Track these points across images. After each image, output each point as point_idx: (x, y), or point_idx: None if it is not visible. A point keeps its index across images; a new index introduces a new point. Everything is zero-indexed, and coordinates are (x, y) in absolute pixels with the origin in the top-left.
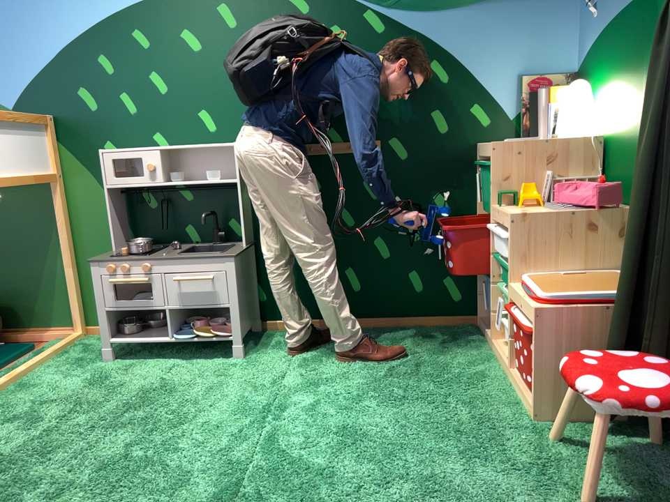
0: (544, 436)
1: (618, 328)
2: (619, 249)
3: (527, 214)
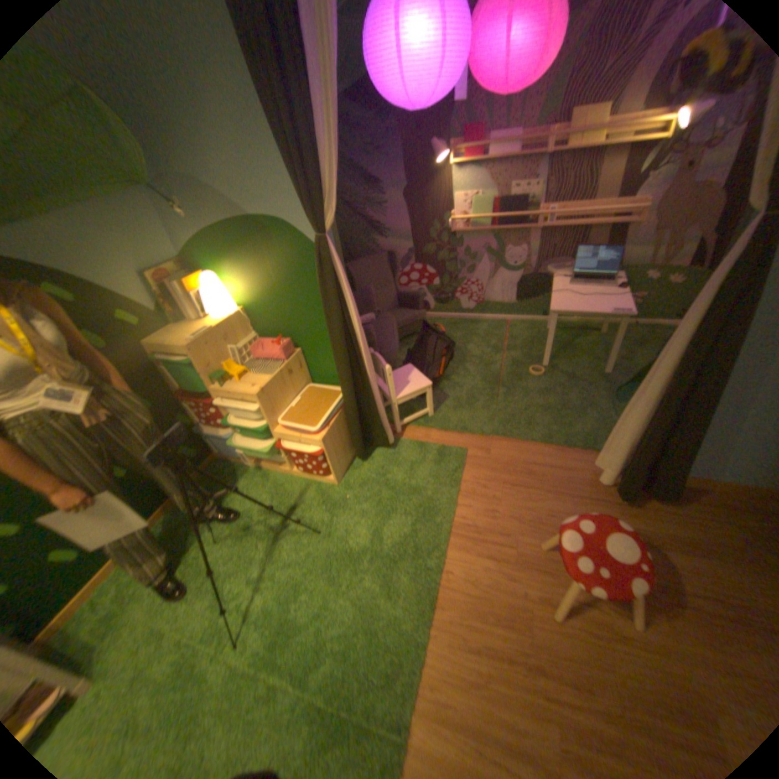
0: (350, 487)
1: (354, 420)
2: (303, 374)
3: (261, 387)
